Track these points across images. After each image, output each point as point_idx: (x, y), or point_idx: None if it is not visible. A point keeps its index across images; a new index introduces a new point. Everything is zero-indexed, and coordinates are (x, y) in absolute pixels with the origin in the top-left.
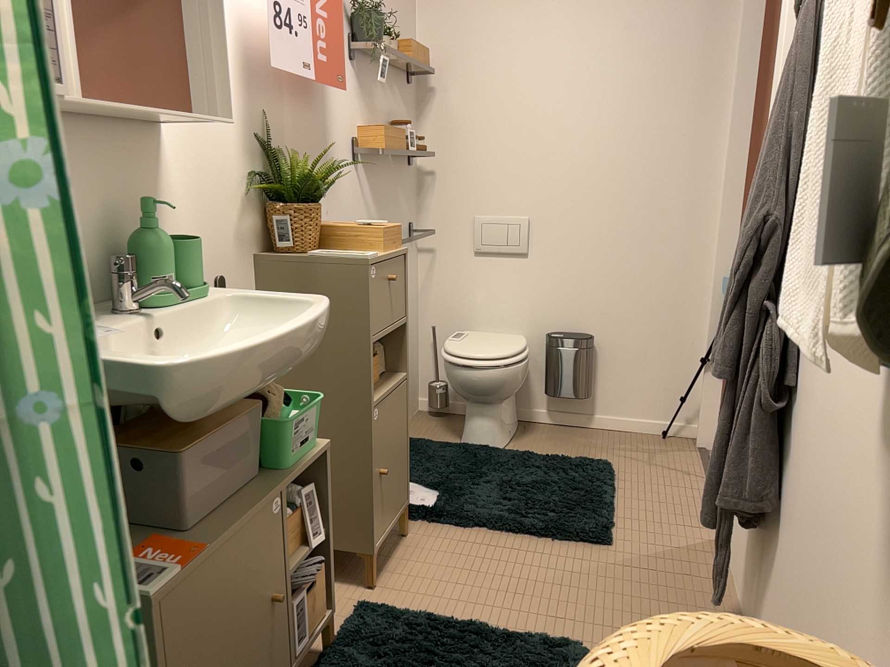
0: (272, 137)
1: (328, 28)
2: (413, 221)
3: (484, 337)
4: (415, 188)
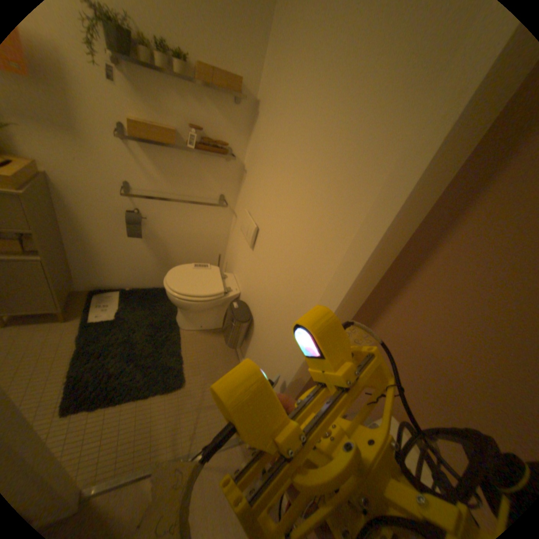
0: None
1: None
2: (227, 195)
3: (211, 276)
4: (235, 176)
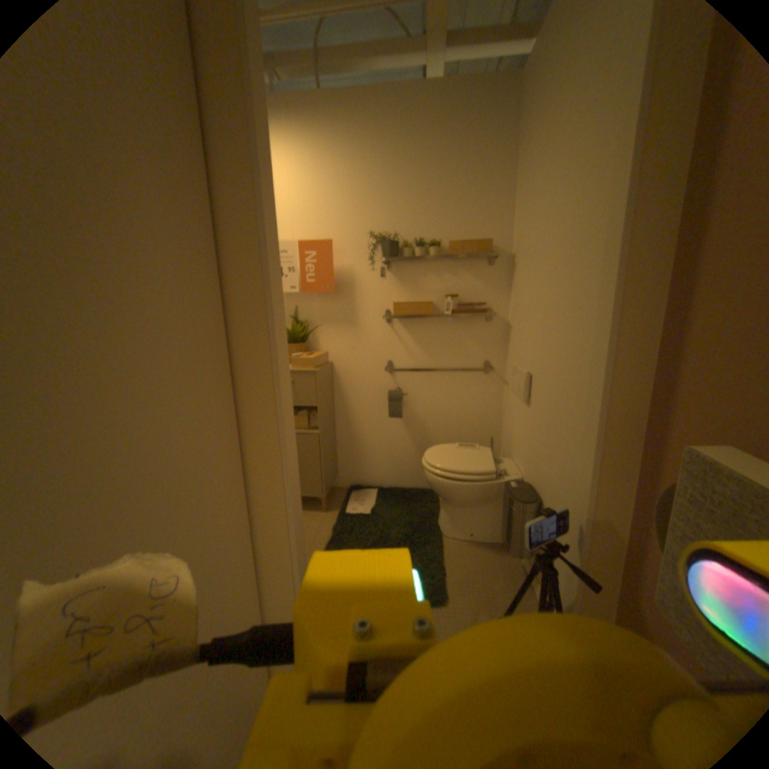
0: (301, 314)
1: (315, 263)
2: (494, 358)
3: (480, 454)
4: (501, 334)
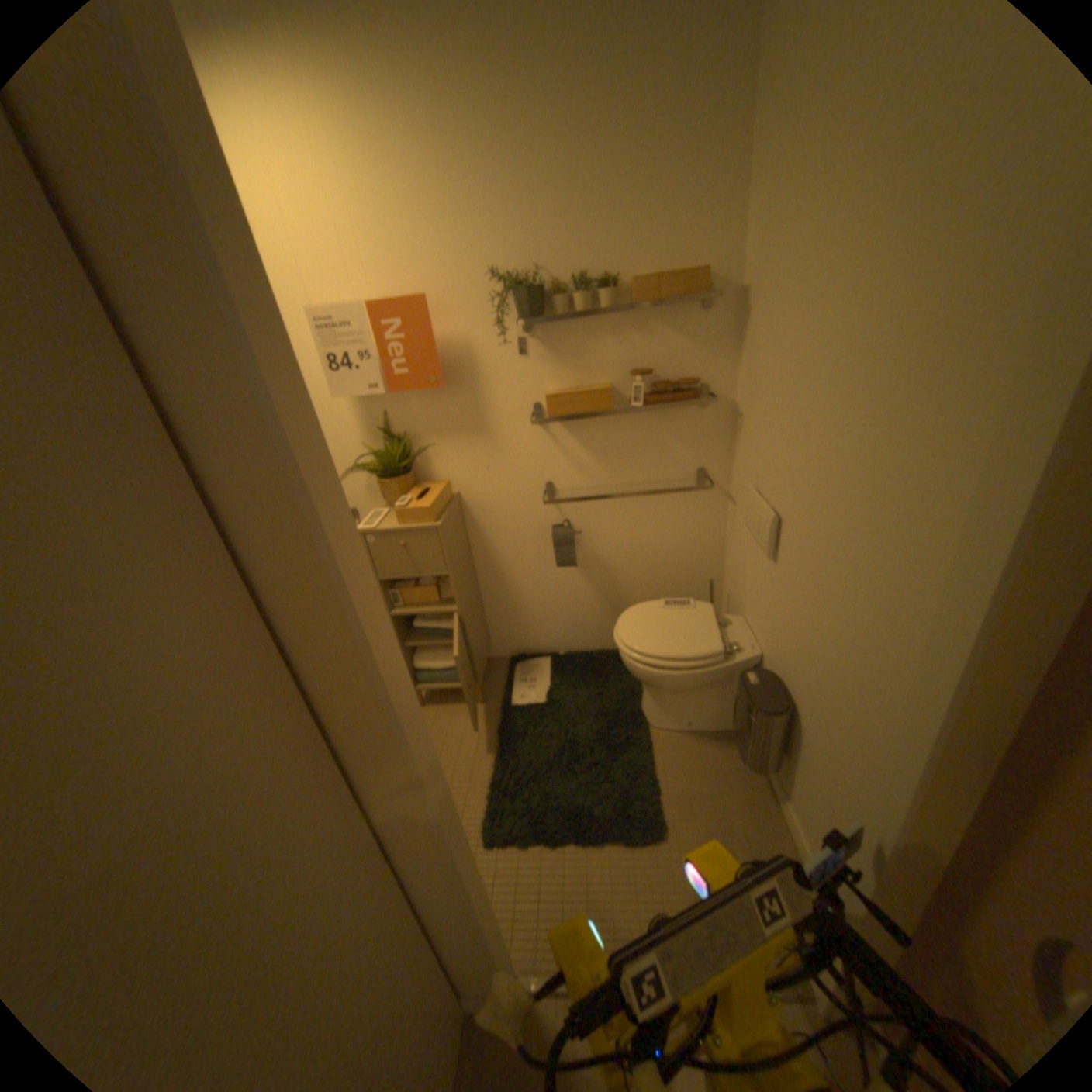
0: (396, 426)
1: (404, 344)
2: (710, 467)
3: (696, 622)
4: (722, 429)
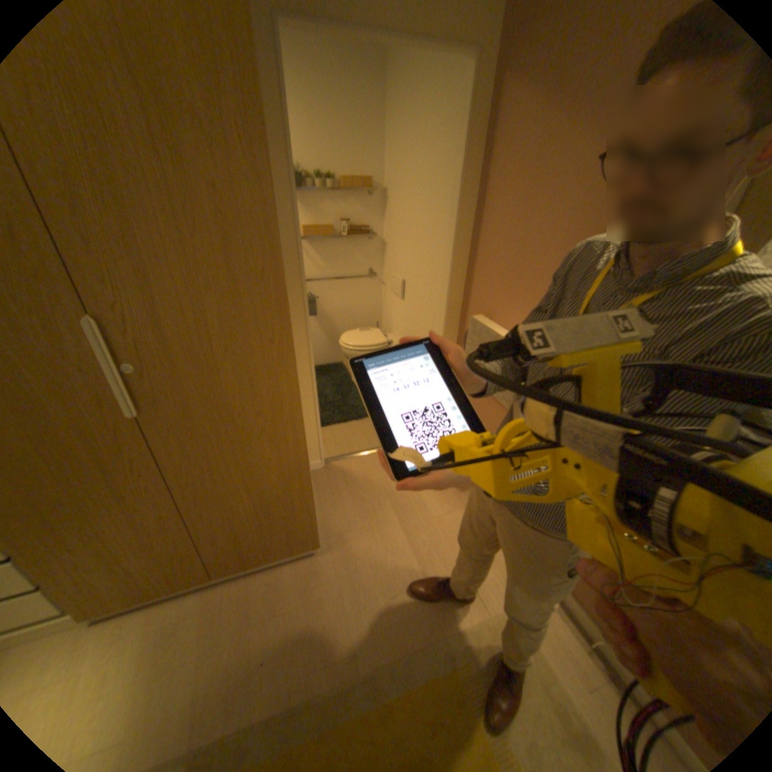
0: None
1: None
2: (374, 269)
3: (374, 335)
4: (378, 251)
